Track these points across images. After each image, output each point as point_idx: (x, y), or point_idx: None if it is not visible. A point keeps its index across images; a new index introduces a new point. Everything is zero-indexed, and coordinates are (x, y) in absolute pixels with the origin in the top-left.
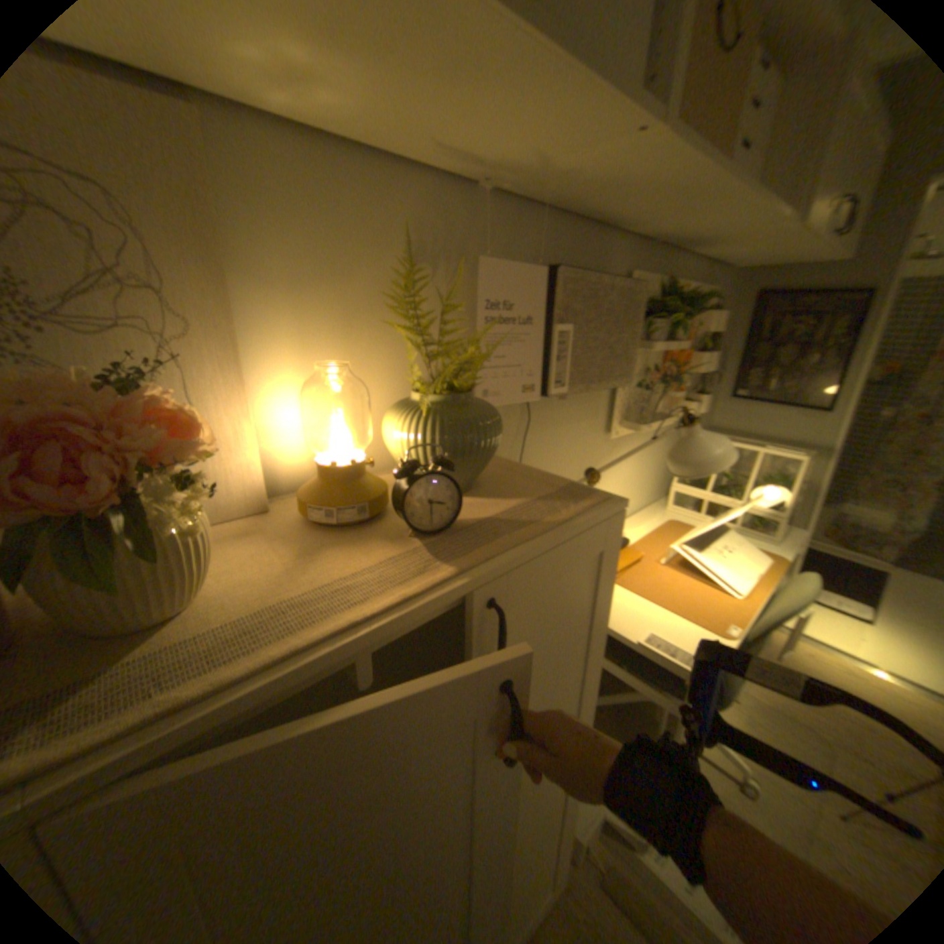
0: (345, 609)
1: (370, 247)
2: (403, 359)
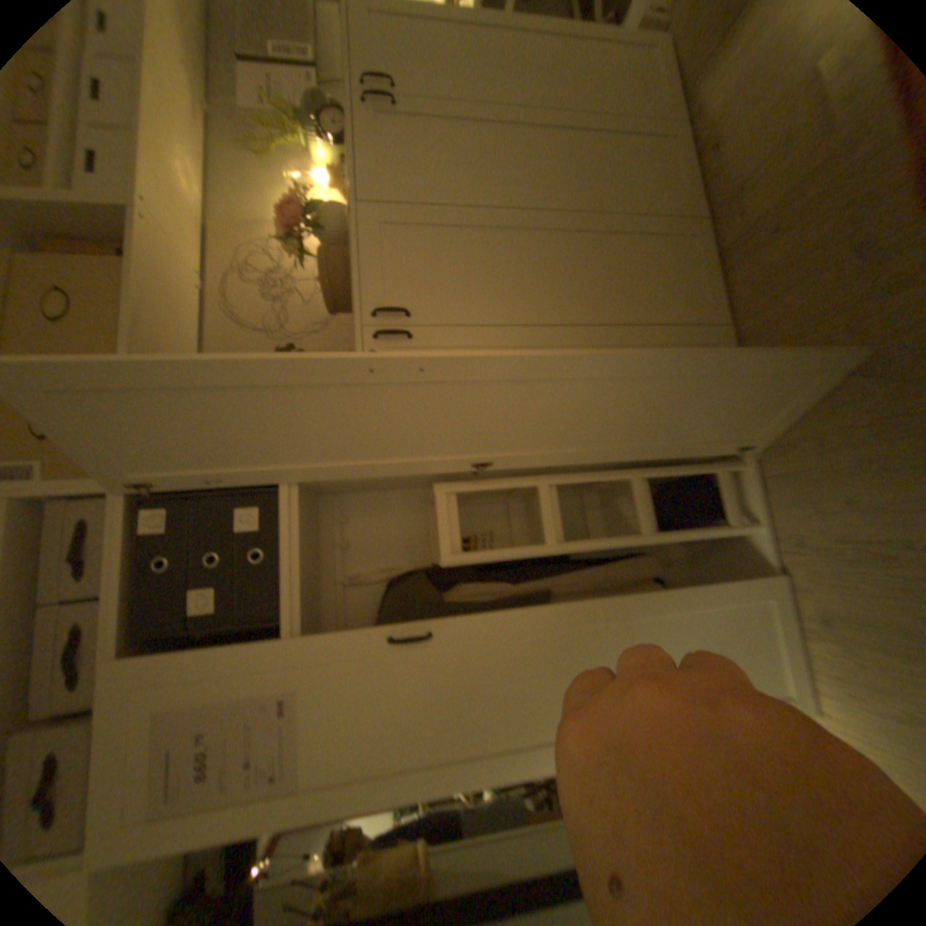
0: (345, 138)
1: (246, 166)
2: (298, 155)
